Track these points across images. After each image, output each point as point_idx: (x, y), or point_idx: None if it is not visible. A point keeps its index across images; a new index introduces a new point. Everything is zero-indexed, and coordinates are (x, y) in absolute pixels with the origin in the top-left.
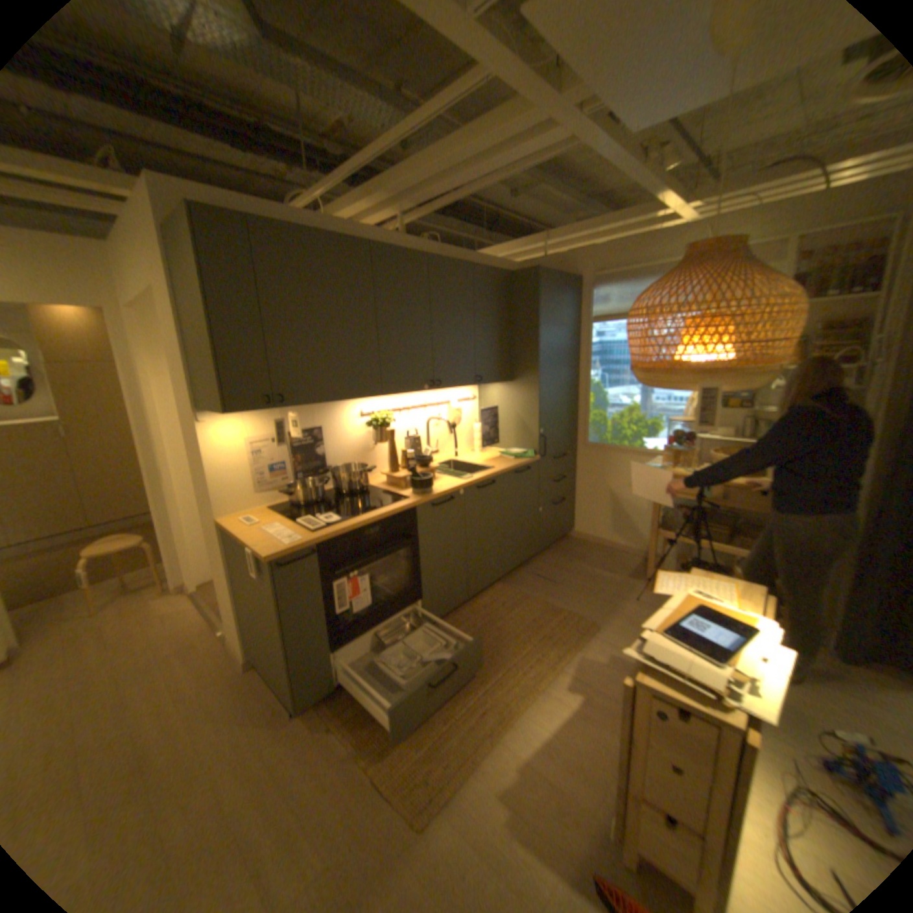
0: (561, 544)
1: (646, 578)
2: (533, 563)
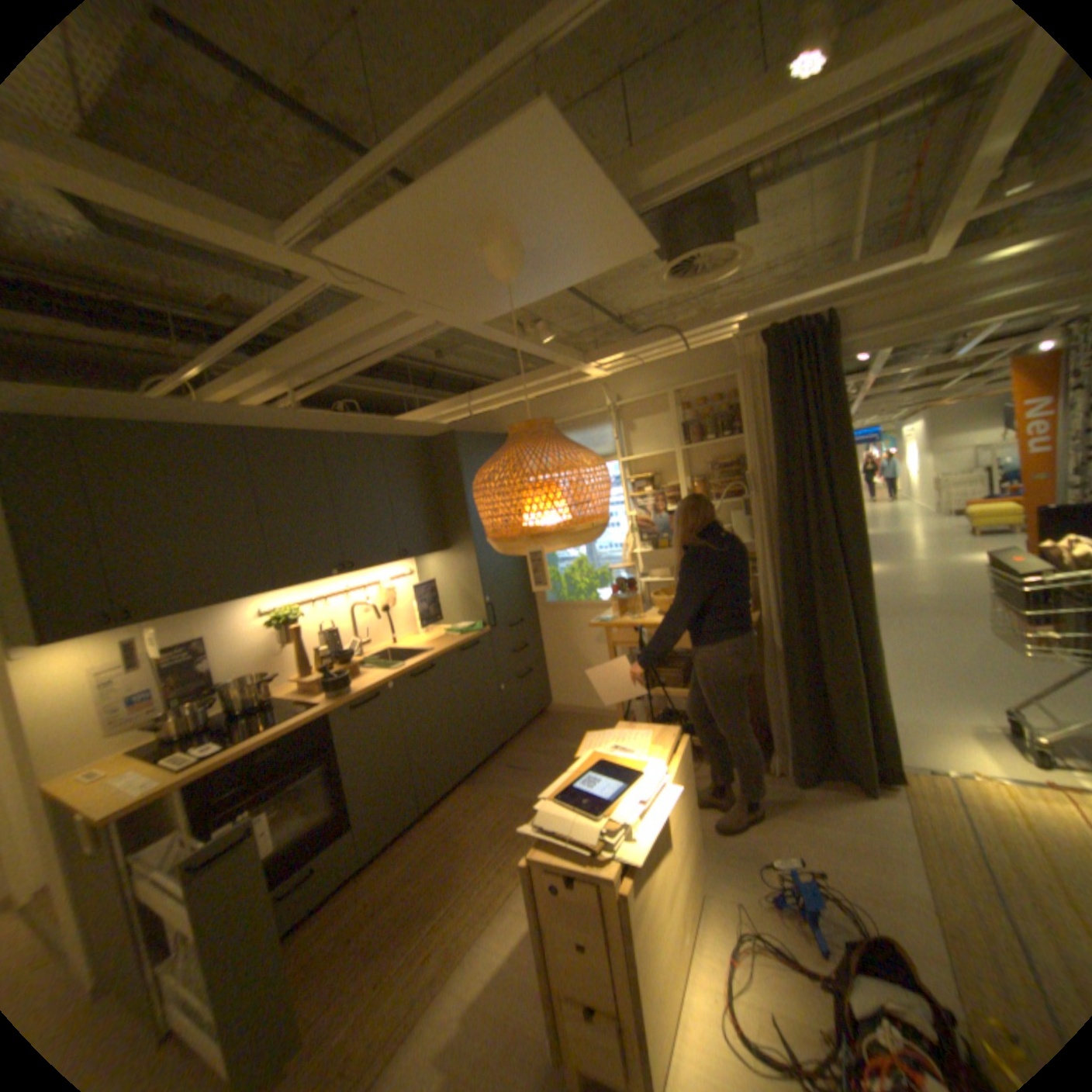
0: (538, 722)
1: None
2: (505, 753)
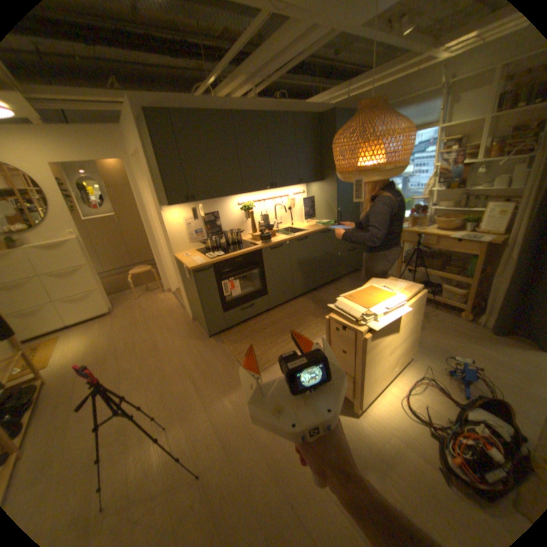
0: (354, 273)
1: None
2: (335, 283)
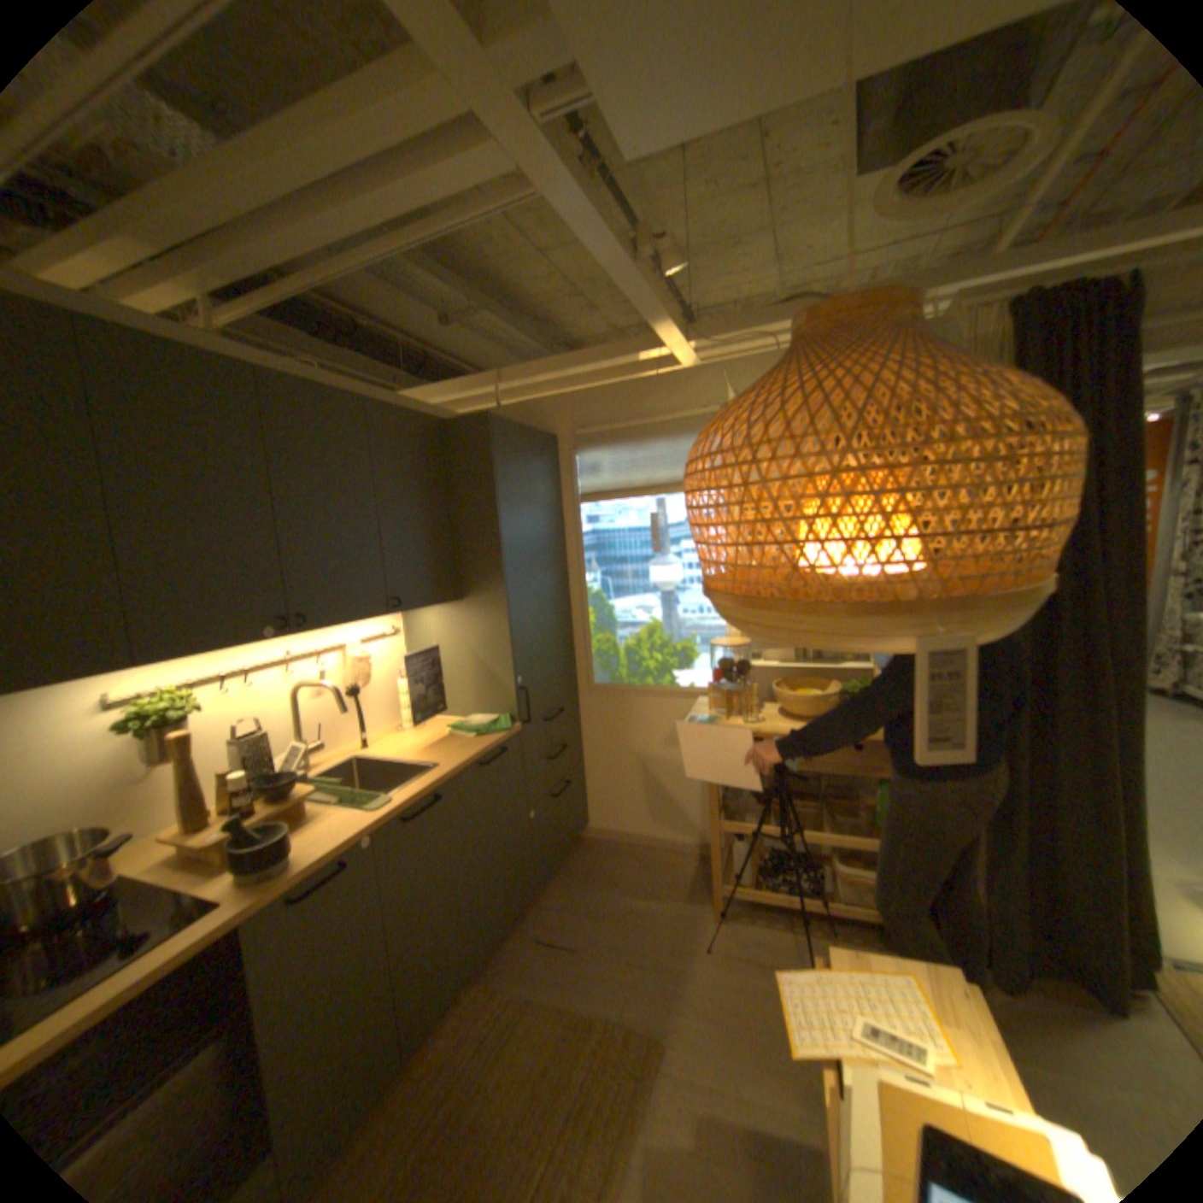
0: (571, 856)
1: (710, 897)
2: (530, 913)
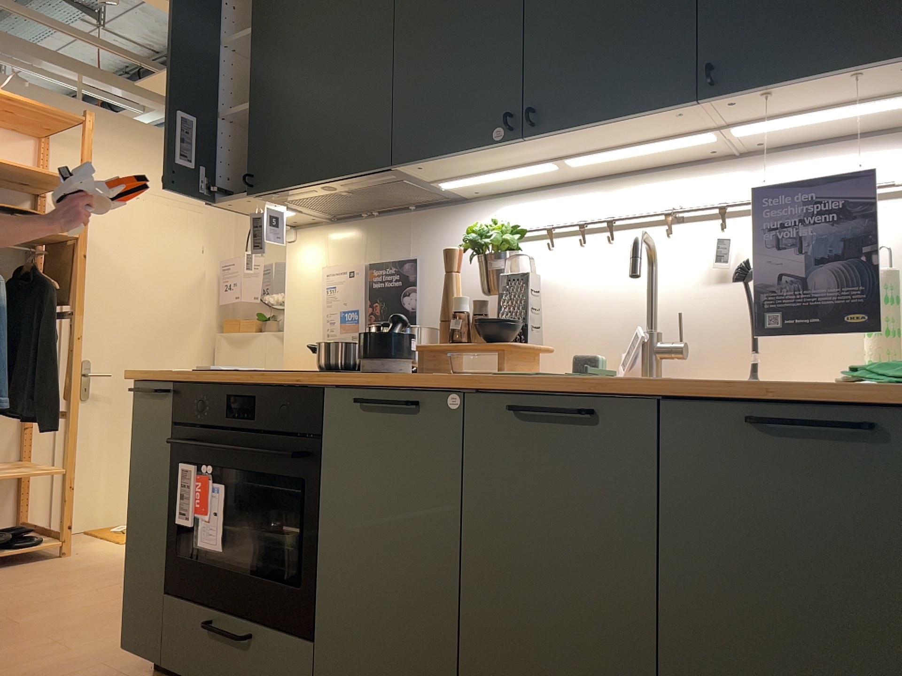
0: None
1: None
2: None
